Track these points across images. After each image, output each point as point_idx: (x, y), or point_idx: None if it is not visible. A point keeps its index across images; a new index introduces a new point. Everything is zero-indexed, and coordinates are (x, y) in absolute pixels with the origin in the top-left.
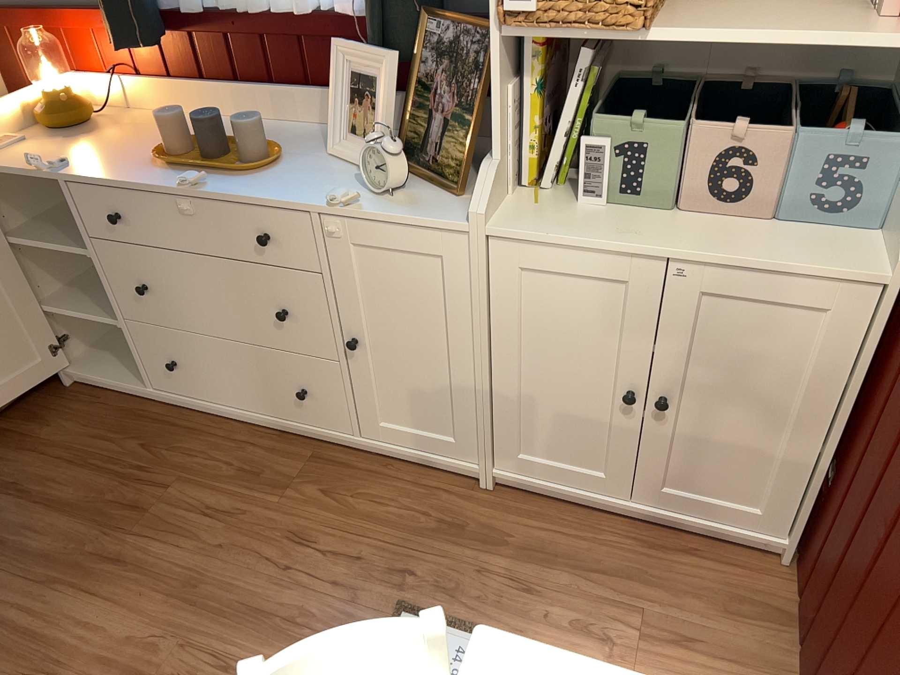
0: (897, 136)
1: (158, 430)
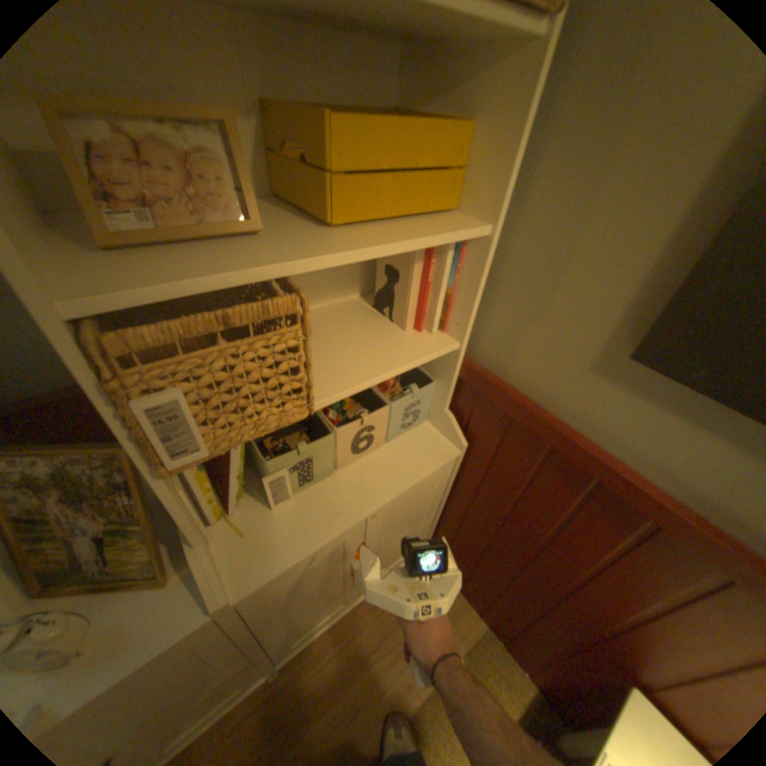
0: (429, 378)
1: None
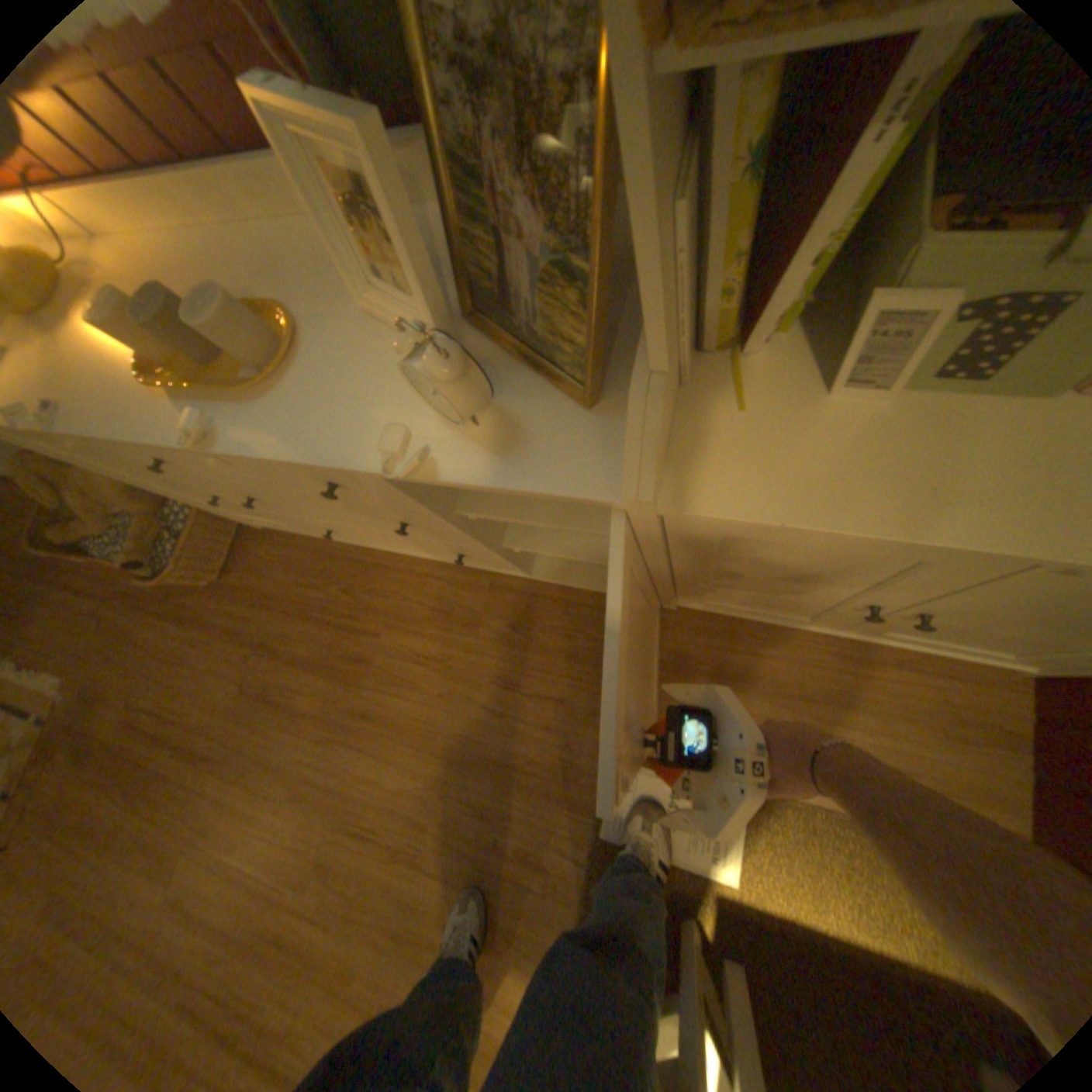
0: None
1: (344, 576)
